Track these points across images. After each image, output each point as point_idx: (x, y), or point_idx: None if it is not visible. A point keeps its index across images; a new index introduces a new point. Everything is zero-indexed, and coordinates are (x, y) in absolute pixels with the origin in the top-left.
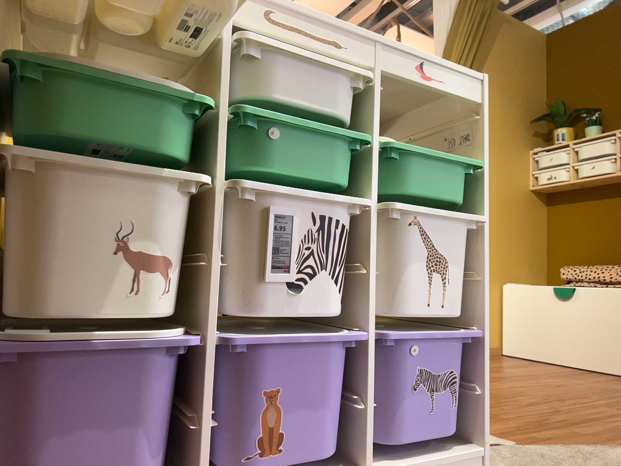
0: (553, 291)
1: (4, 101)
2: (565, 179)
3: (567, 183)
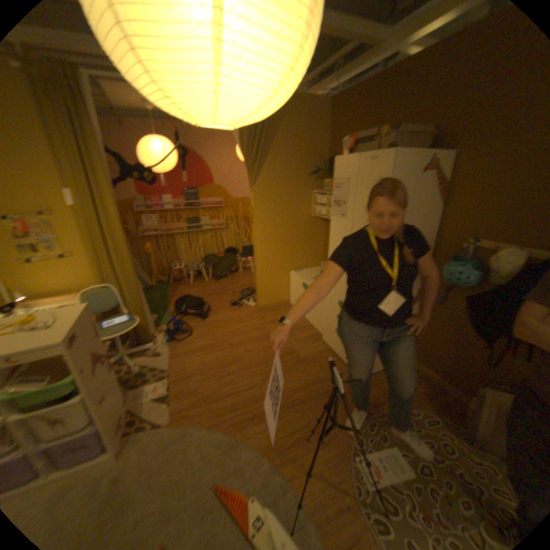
0: (302, 287)
1: None
2: (325, 215)
3: (326, 218)
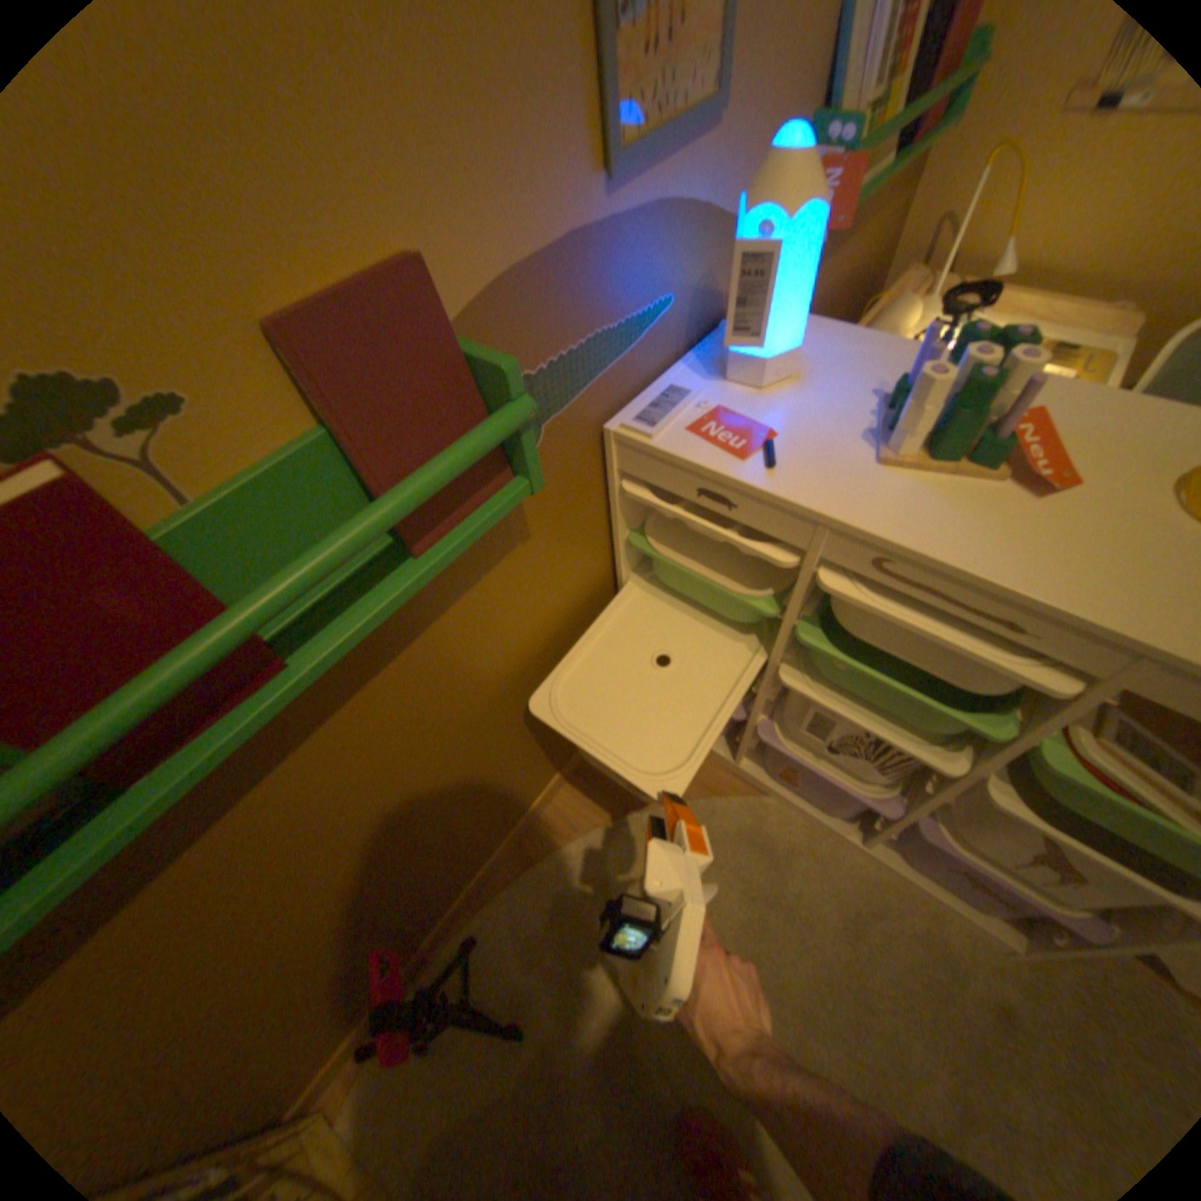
0: None
1: (628, 551)
2: None
3: None
